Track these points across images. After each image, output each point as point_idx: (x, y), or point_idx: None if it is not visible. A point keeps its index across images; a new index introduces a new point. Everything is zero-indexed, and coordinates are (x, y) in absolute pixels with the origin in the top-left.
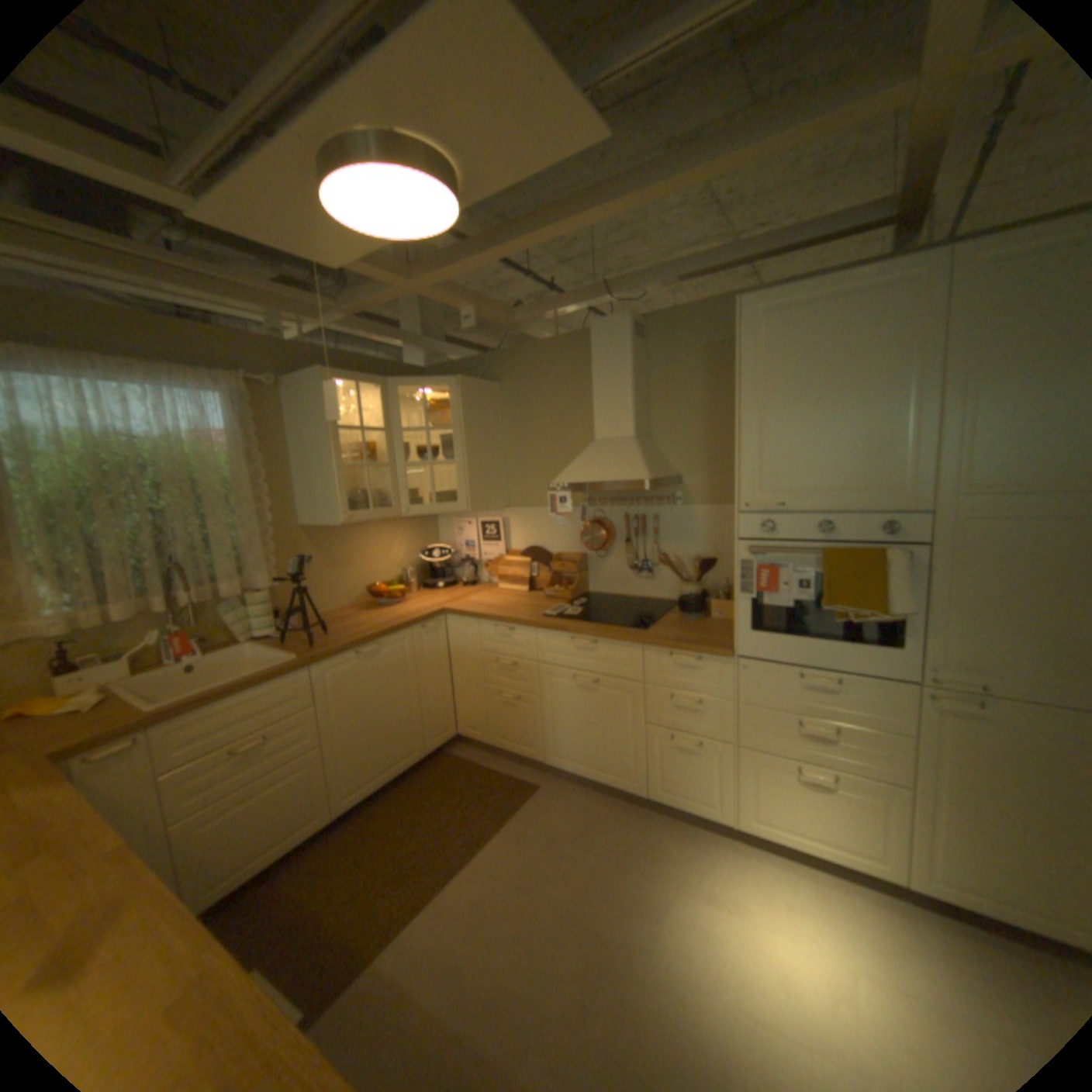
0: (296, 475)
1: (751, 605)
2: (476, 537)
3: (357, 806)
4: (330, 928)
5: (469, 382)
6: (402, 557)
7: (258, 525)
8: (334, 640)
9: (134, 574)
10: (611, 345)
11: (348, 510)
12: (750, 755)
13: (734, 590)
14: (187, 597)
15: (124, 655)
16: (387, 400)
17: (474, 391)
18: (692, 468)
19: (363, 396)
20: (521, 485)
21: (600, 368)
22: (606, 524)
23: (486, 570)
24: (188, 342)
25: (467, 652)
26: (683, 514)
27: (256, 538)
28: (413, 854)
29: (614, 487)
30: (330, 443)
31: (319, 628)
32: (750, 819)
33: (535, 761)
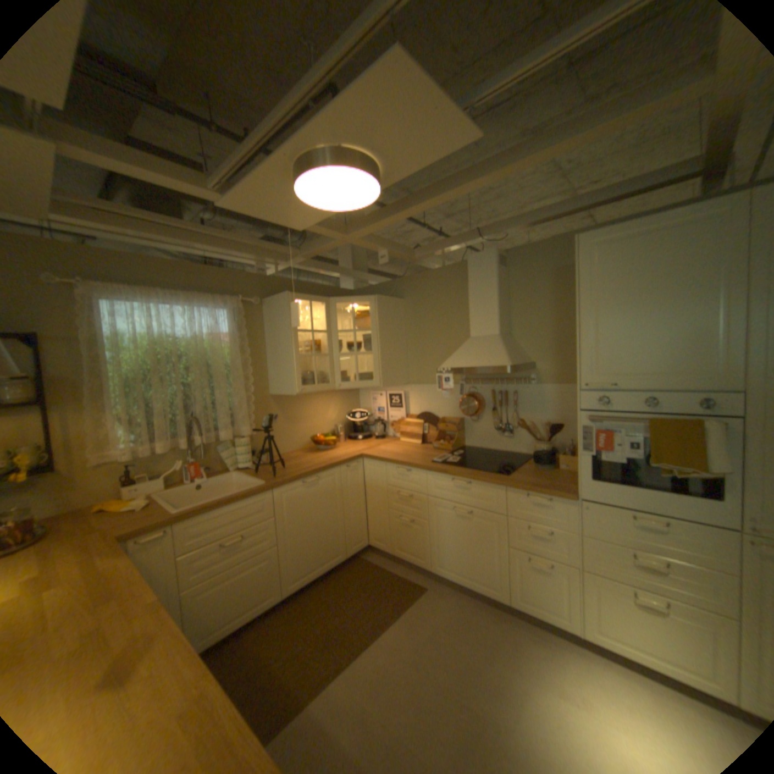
0: (269, 362)
1: (591, 460)
2: (385, 404)
3: (299, 591)
4: (278, 678)
5: (383, 299)
6: (335, 417)
7: (244, 394)
8: (288, 472)
9: (170, 424)
10: (482, 271)
11: (301, 385)
12: (593, 578)
13: (577, 448)
14: (199, 440)
15: (161, 476)
16: (329, 312)
17: (386, 305)
18: (543, 356)
19: (313, 310)
20: (417, 369)
21: (474, 287)
22: (478, 397)
23: (392, 428)
24: (210, 279)
25: (377, 485)
26: (536, 391)
27: (243, 402)
28: (336, 630)
29: (484, 370)
30: (292, 340)
31: (279, 464)
32: (595, 631)
33: (424, 569)
